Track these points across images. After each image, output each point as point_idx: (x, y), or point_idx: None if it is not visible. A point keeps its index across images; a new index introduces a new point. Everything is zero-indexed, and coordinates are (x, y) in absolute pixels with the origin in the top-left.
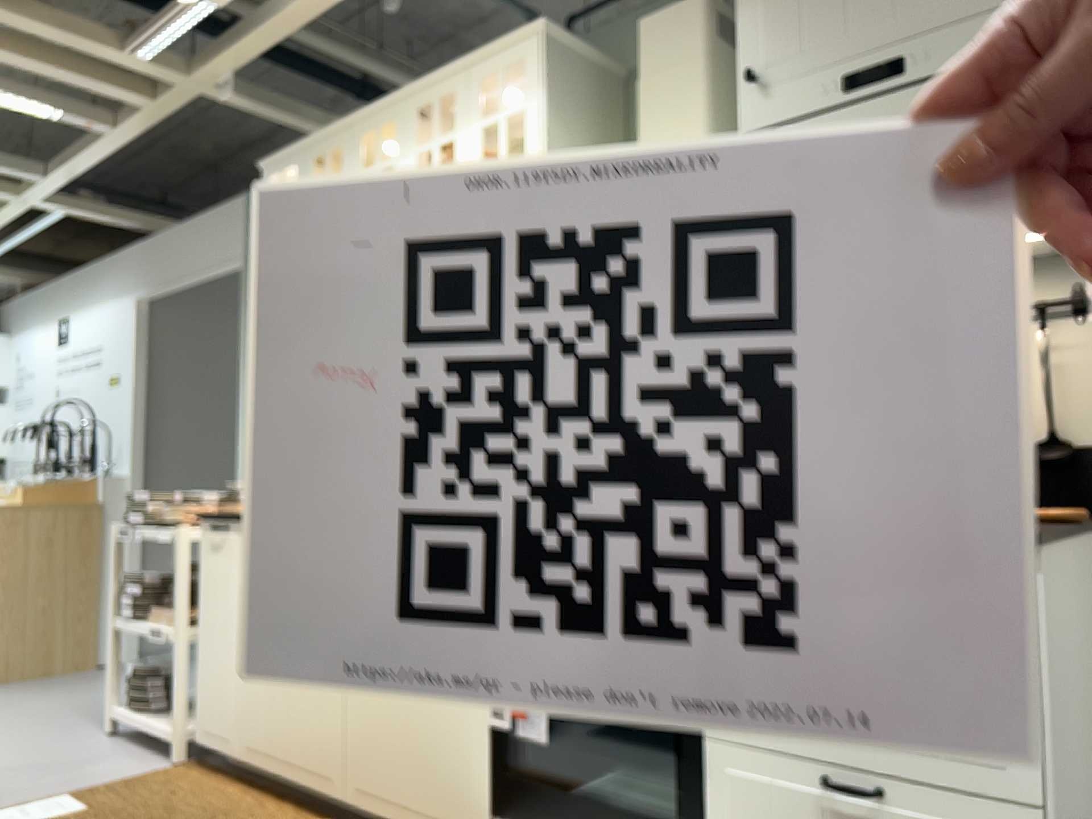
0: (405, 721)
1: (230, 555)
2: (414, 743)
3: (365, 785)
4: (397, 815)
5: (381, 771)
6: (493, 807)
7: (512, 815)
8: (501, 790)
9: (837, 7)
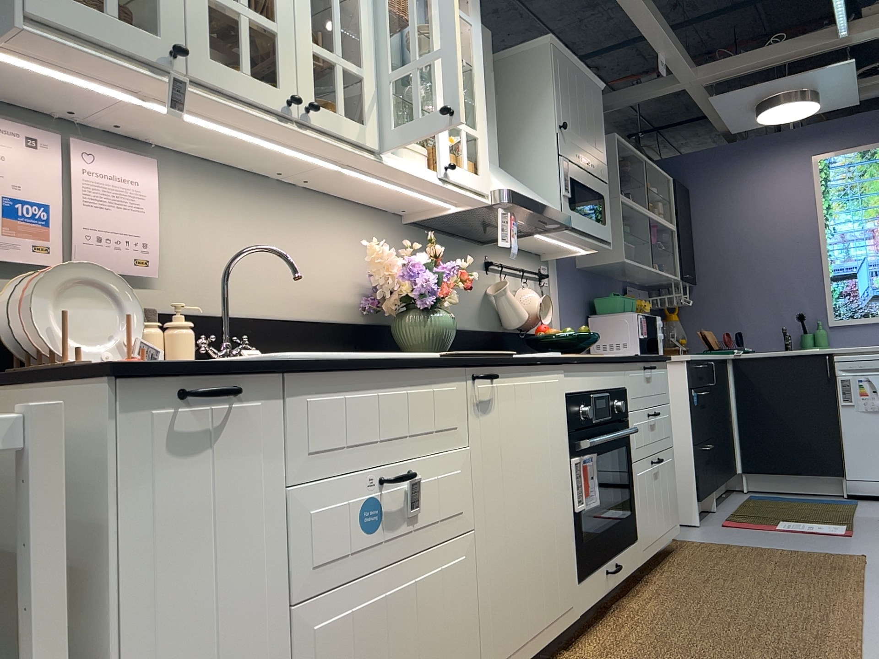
0: (530, 552)
1: (247, 448)
2: (537, 567)
3: (503, 650)
4: (529, 650)
5: (515, 620)
6: (576, 575)
7: (586, 569)
8: (581, 556)
9: (578, 121)
